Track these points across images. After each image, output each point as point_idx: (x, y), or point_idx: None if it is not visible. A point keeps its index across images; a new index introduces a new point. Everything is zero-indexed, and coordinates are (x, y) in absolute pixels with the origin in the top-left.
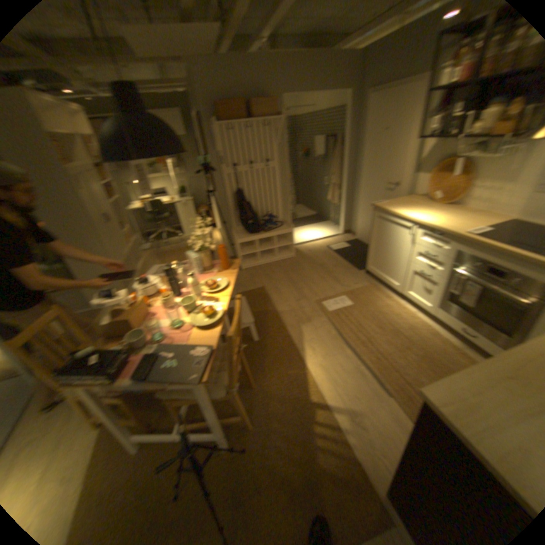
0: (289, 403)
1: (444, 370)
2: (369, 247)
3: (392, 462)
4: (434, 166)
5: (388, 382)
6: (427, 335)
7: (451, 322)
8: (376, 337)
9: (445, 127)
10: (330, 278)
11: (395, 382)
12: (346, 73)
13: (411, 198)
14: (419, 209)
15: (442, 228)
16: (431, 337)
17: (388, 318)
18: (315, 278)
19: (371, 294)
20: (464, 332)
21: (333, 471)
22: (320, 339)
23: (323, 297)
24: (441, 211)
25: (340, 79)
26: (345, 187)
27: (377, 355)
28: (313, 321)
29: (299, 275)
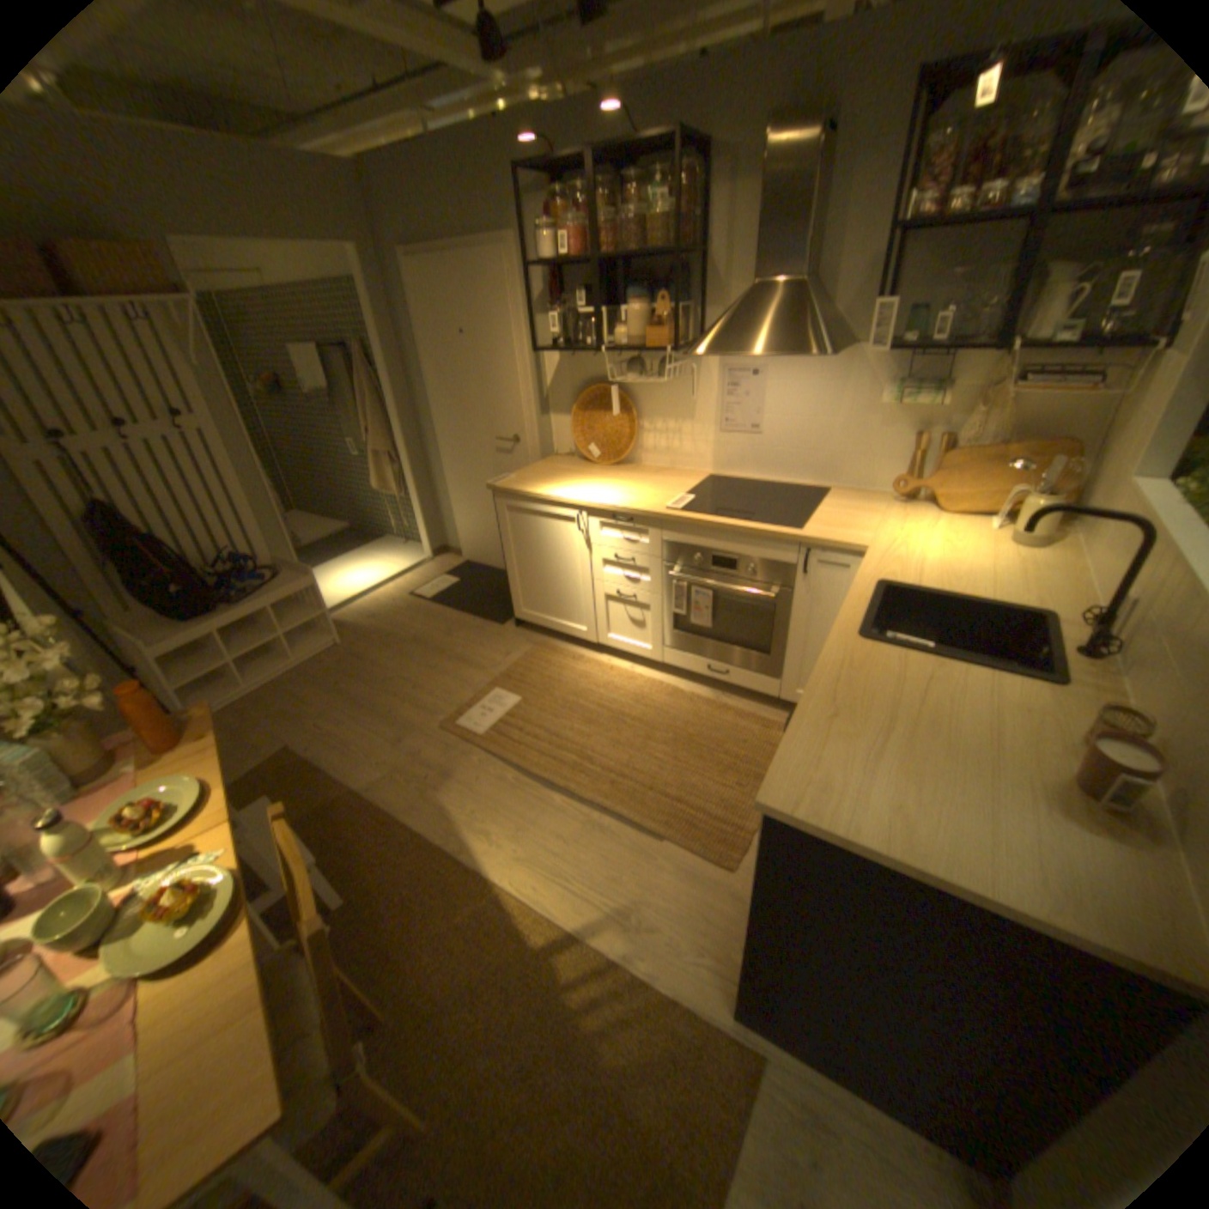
0: (489, 986)
1: (711, 747)
2: (509, 571)
3: (716, 953)
4: (572, 401)
5: (648, 816)
6: (666, 700)
7: (688, 663)
8: (592, 743)
9: (571, 333)
10: (451, 660)
11: (658, 809)
12: (331, 207)
13: (554, 463)
14: (578, 482)
15: (630, 508)
16: (672, 700)
17: (596, 696)
18: (417, 674)
19: (547, 663)
20: (711, 670)
21: (639, 1055)
22: (492, 803)
23: (457, 708)
24: (612, 479)
25: (321, 217)
26: (409, 455)
27: (610, 776)
28: (457, 771)
29: (376, 680)
